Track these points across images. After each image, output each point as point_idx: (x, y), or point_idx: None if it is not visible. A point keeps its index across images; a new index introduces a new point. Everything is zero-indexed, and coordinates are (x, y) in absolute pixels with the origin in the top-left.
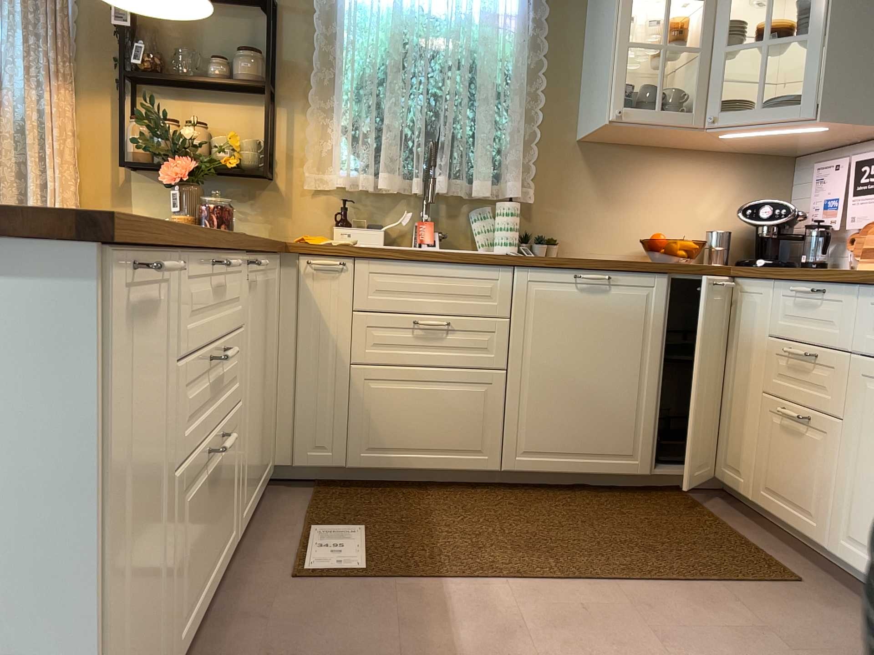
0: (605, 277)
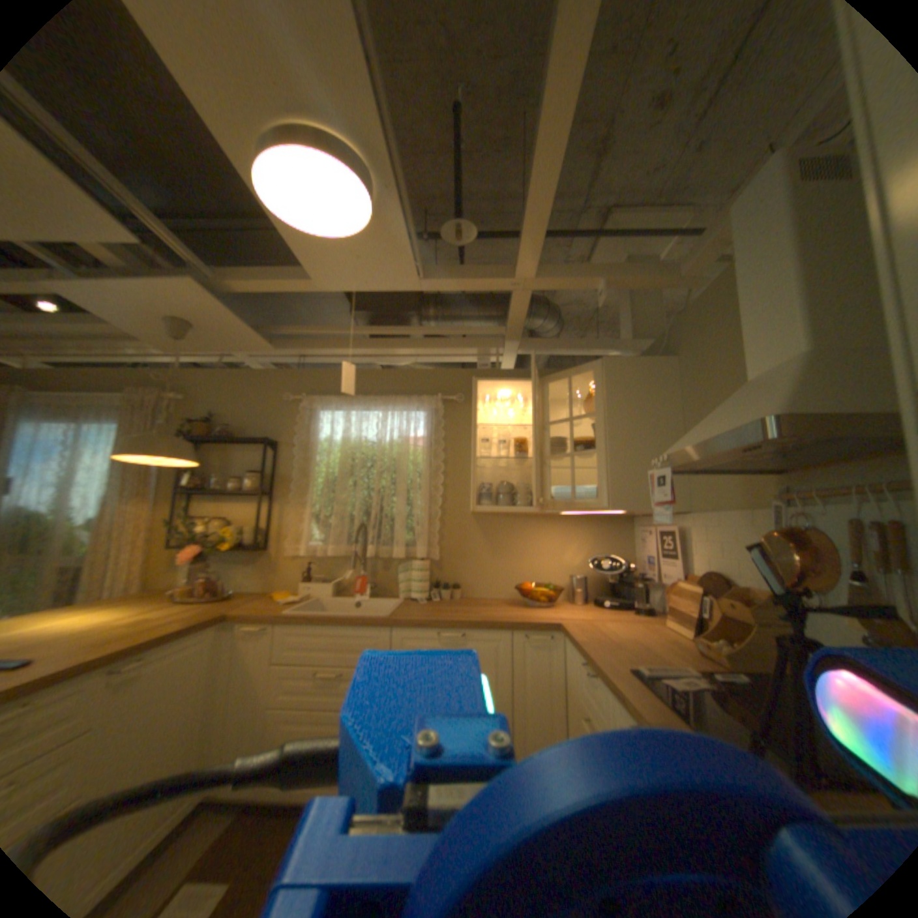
0: (458, 636)
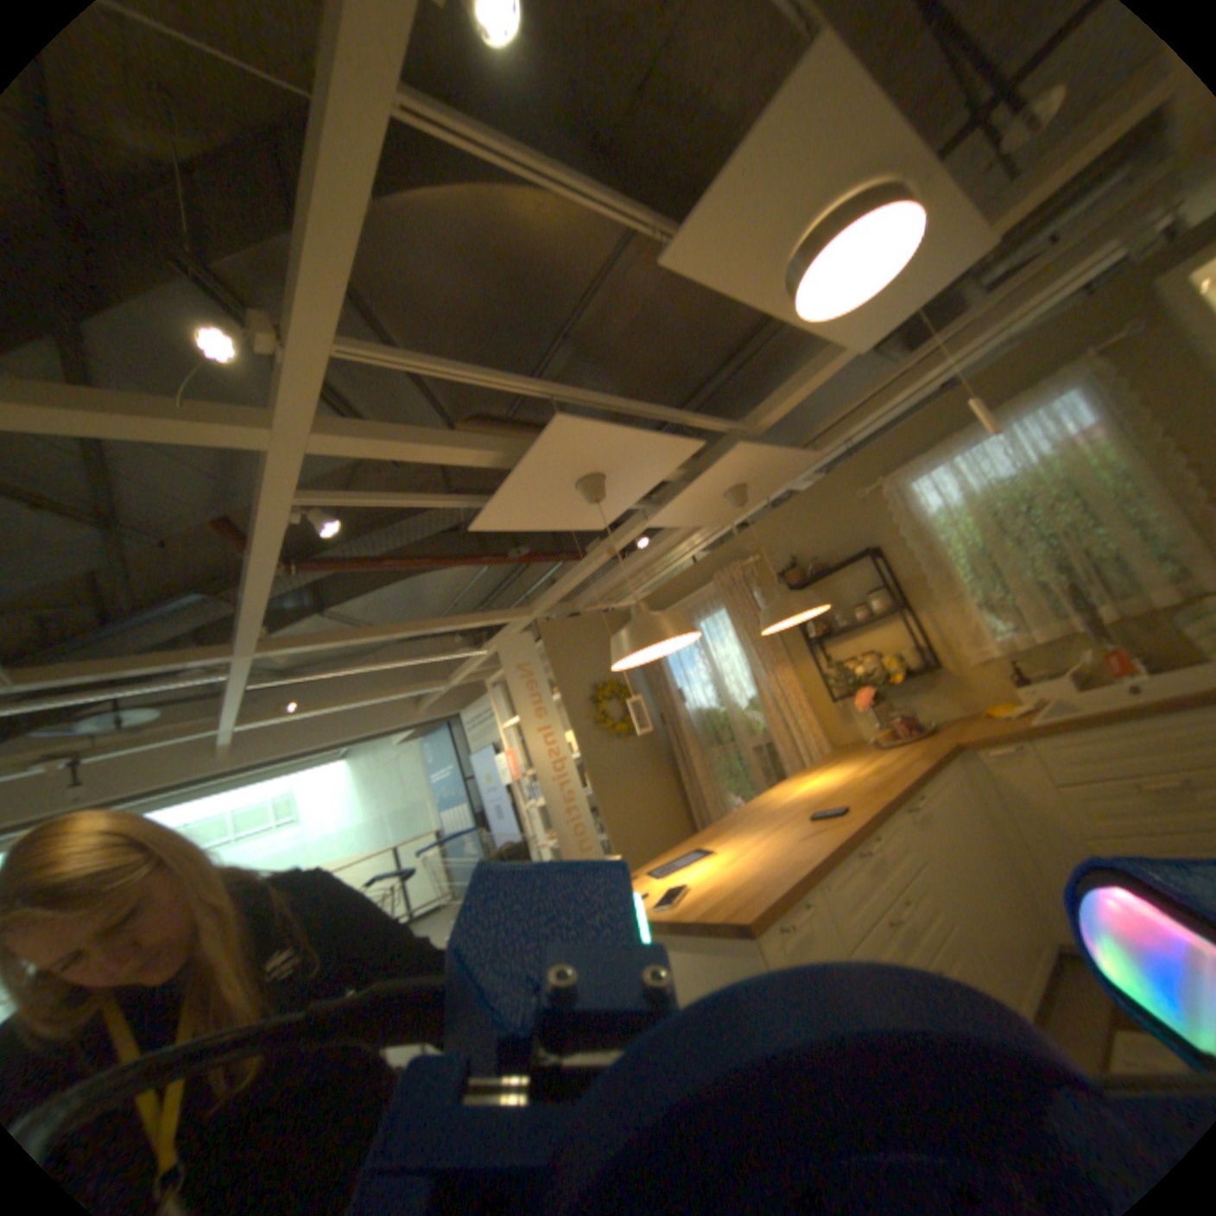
0: None
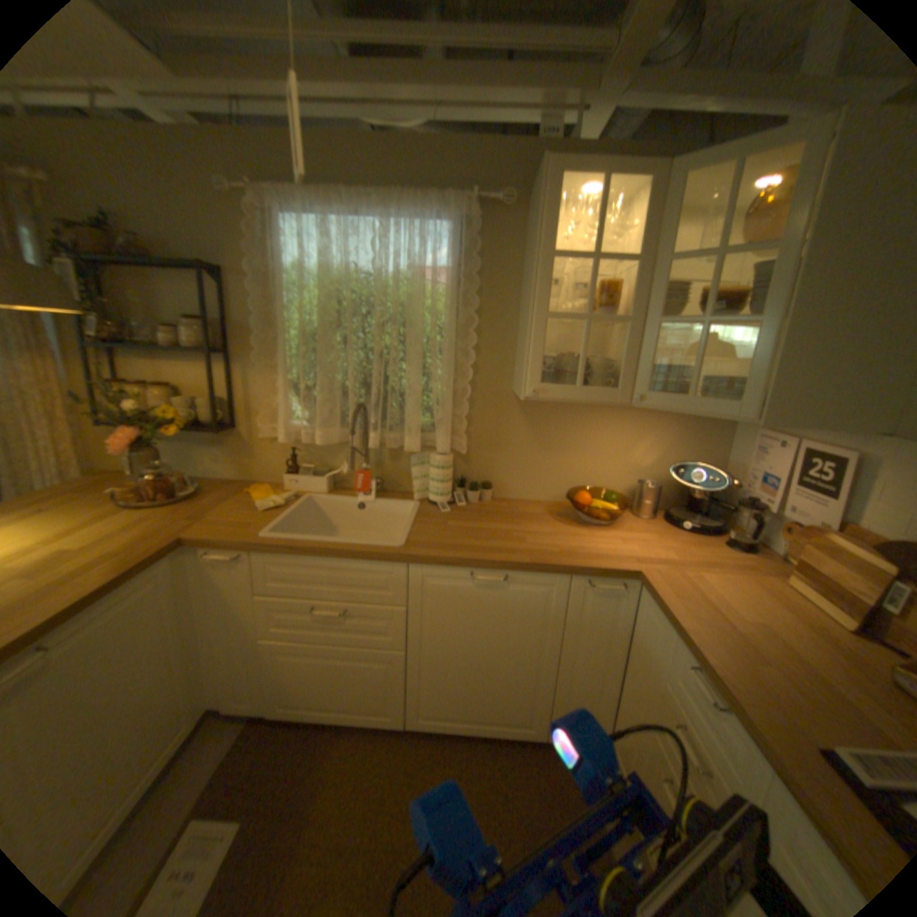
0: (499, 581)
